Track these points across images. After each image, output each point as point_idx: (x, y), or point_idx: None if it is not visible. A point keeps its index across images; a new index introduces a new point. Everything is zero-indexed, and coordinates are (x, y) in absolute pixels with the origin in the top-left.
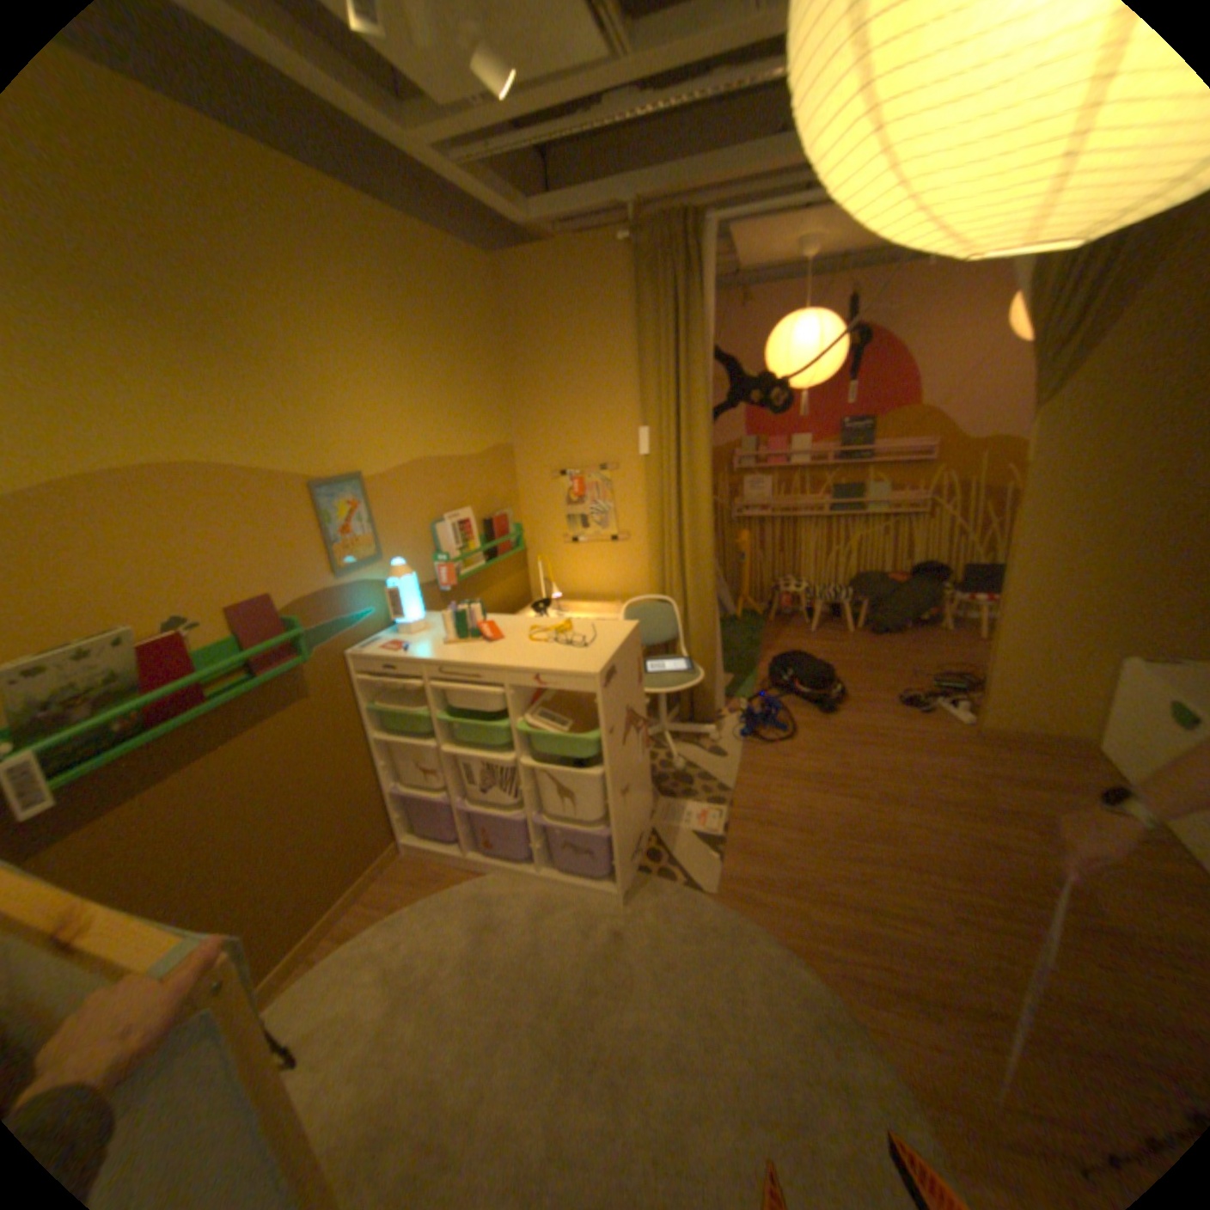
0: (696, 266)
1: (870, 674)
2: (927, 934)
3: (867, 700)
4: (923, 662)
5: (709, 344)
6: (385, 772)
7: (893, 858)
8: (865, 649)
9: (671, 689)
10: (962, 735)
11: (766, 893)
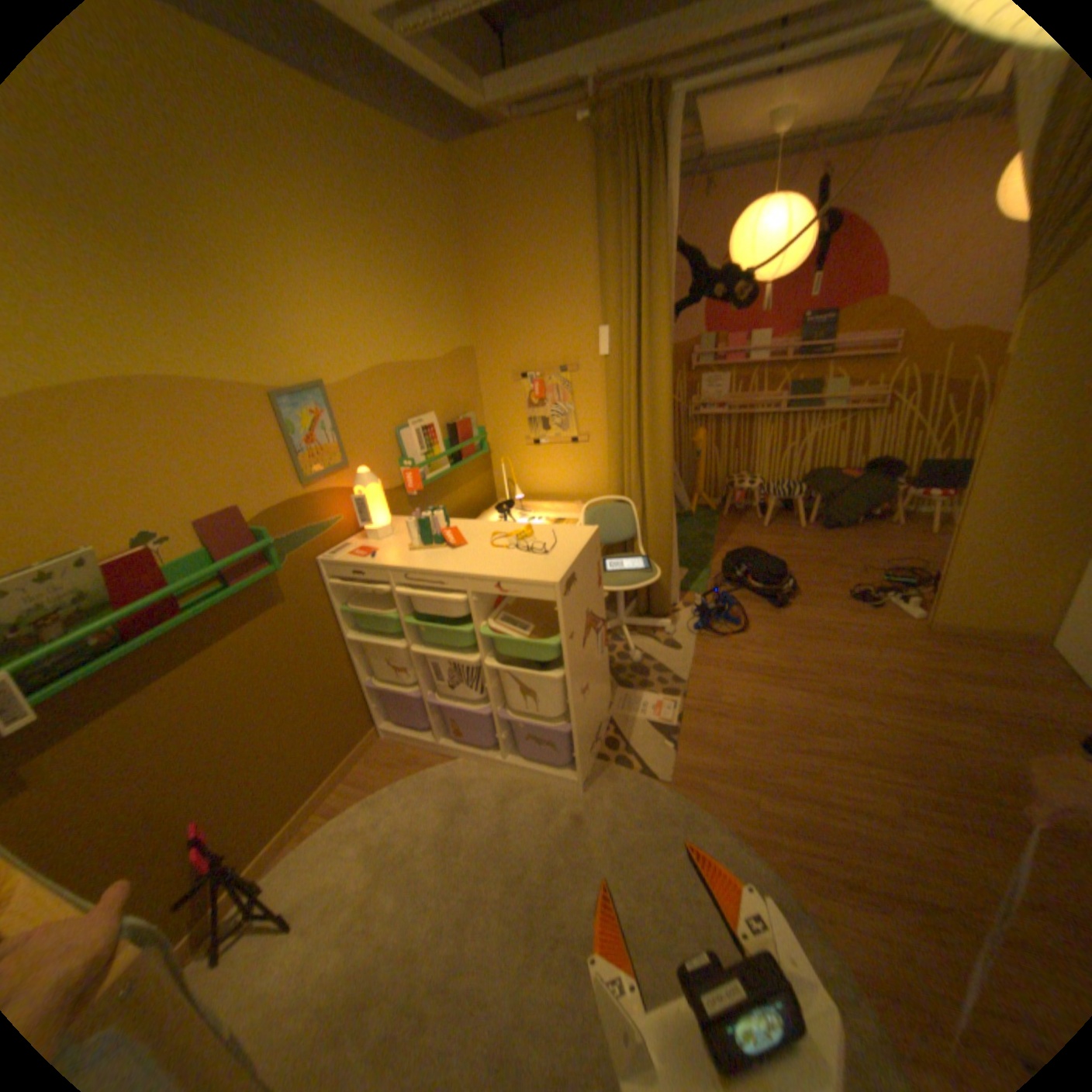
0: (660, 146)
1: (820, 568)
2: (874, 826)
3: (817, 594)
4: (873, 556)
5: (672, 234)
6: (361, 666)
7: (842, 750)
8: (815, 543)
9: (628, 587)
10: (912, 629)
11: (718, 782)
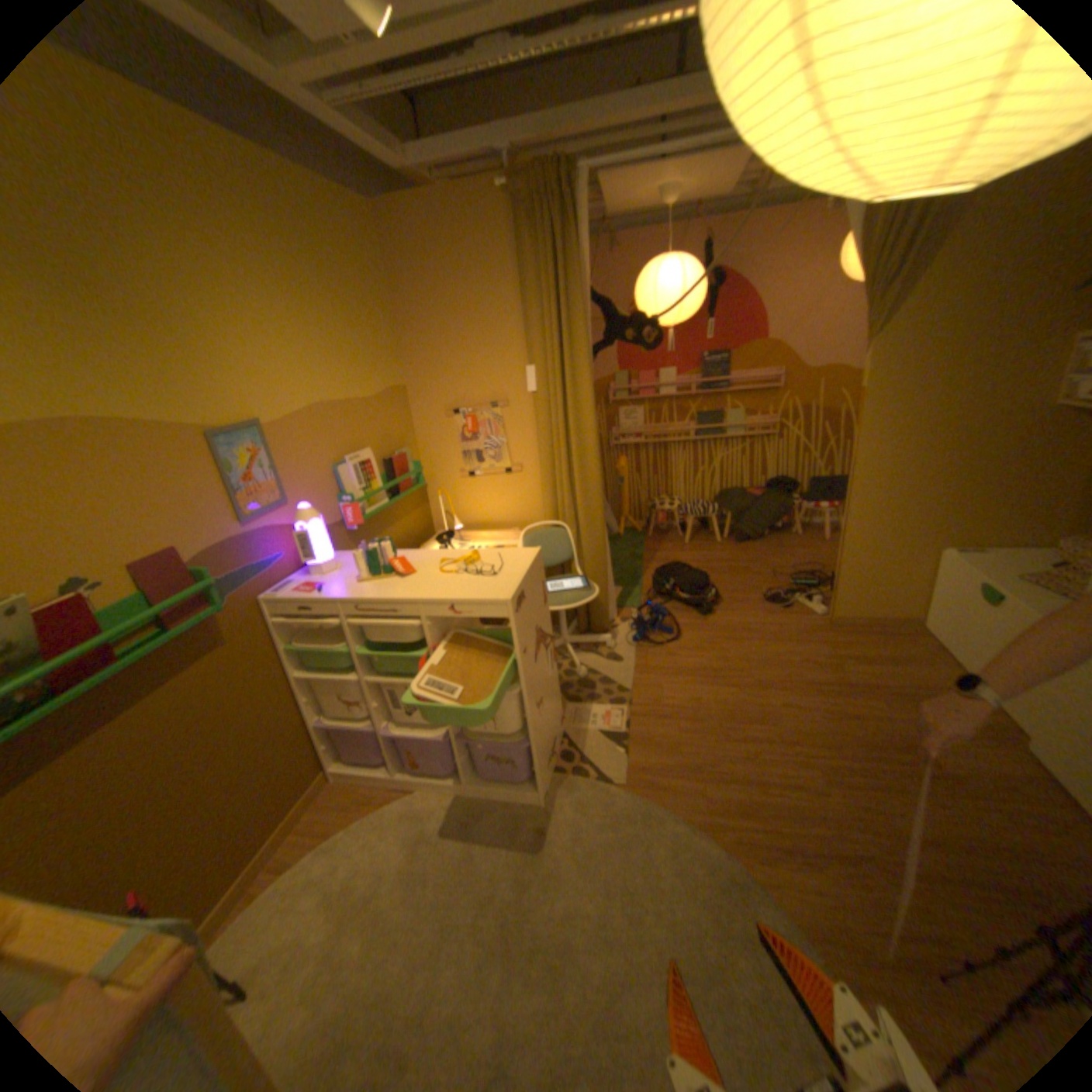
0: (571, 212)
1: (737, 578)
2: (804, 797)
3: (737, 601)
4: (780, 563)
5: (587, 287)
6: (308, 708)
7: (771, 735)
8: (731, 556)
9: (570, 606)
10: (817, 624)
11: (668, 778)
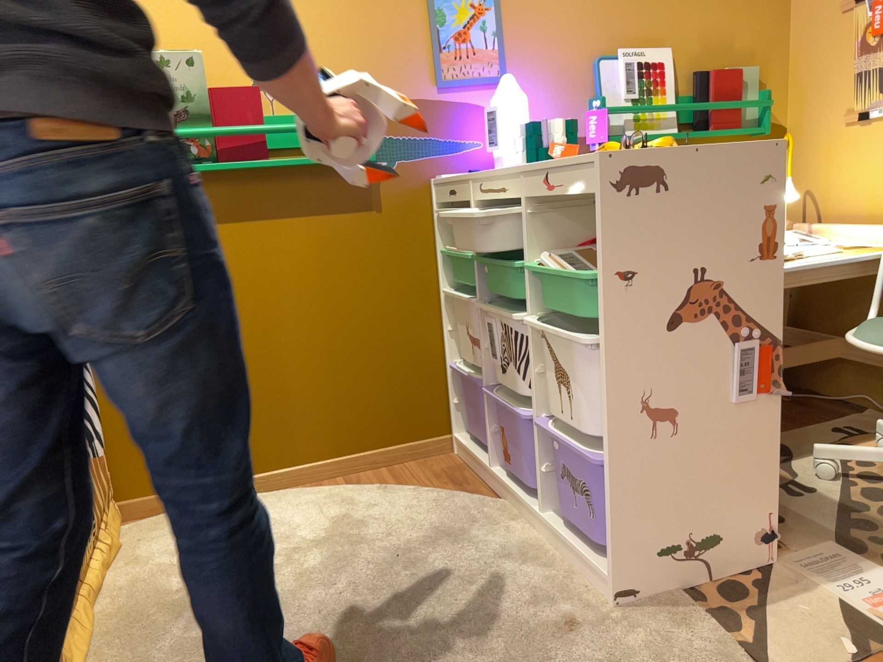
0: None
1: None
2: None
3: None
4: None
5: None
6: (451, 339)
7: None
8: None
9: None
10: None
11: None
